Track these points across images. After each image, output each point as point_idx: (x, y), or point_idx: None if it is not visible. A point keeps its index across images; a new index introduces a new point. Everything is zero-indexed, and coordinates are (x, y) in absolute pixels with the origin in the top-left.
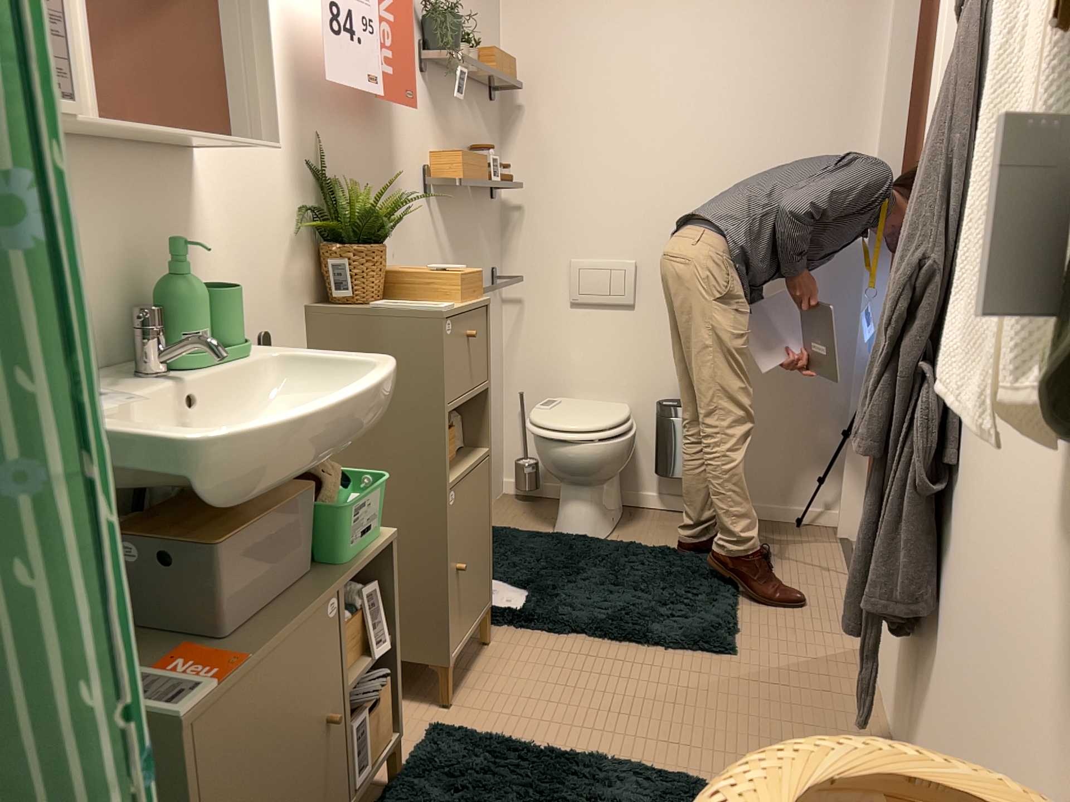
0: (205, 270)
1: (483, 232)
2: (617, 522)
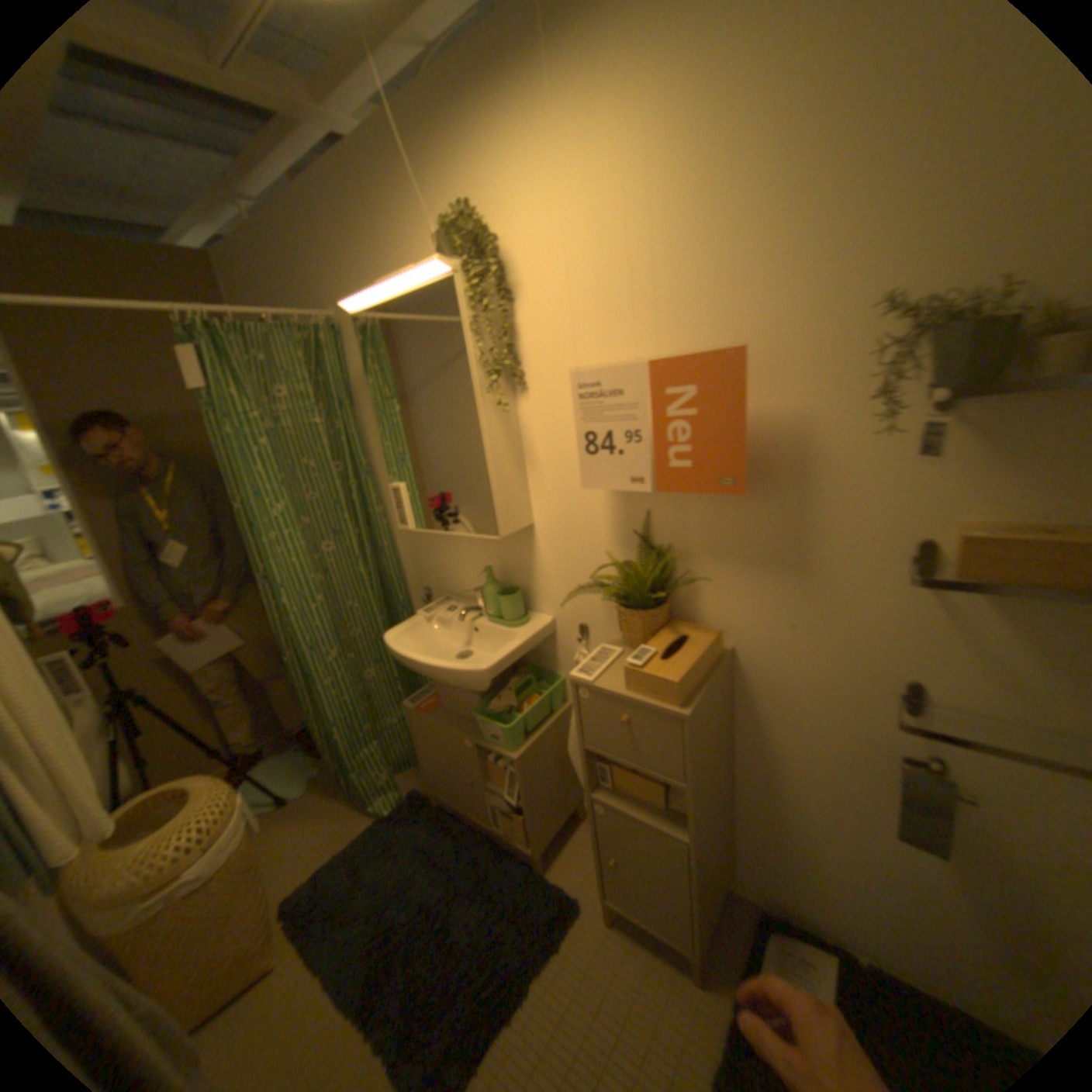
0: (530, 577)
1: None
2: None
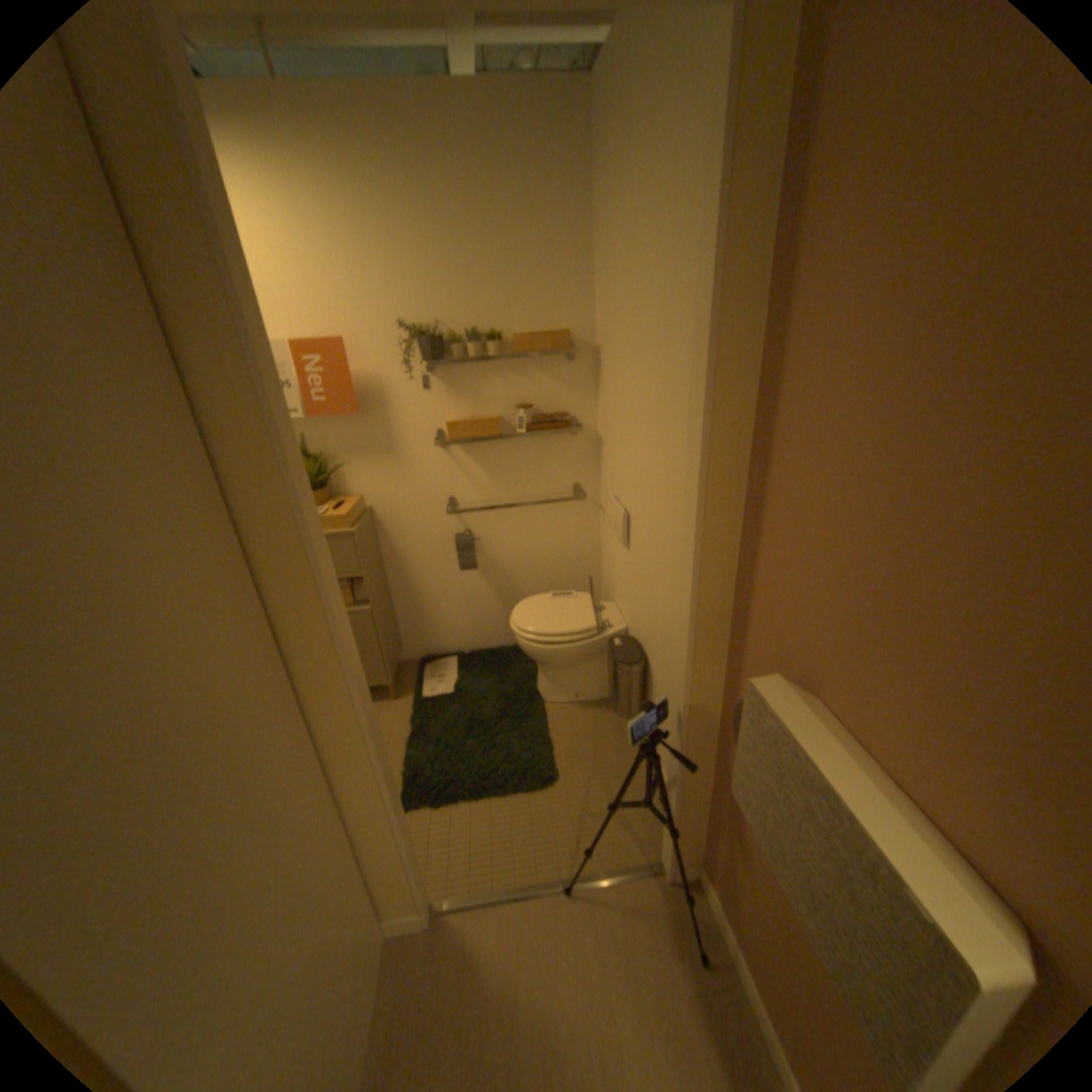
0: None
1: (549, 456)
2: (581, 699)
